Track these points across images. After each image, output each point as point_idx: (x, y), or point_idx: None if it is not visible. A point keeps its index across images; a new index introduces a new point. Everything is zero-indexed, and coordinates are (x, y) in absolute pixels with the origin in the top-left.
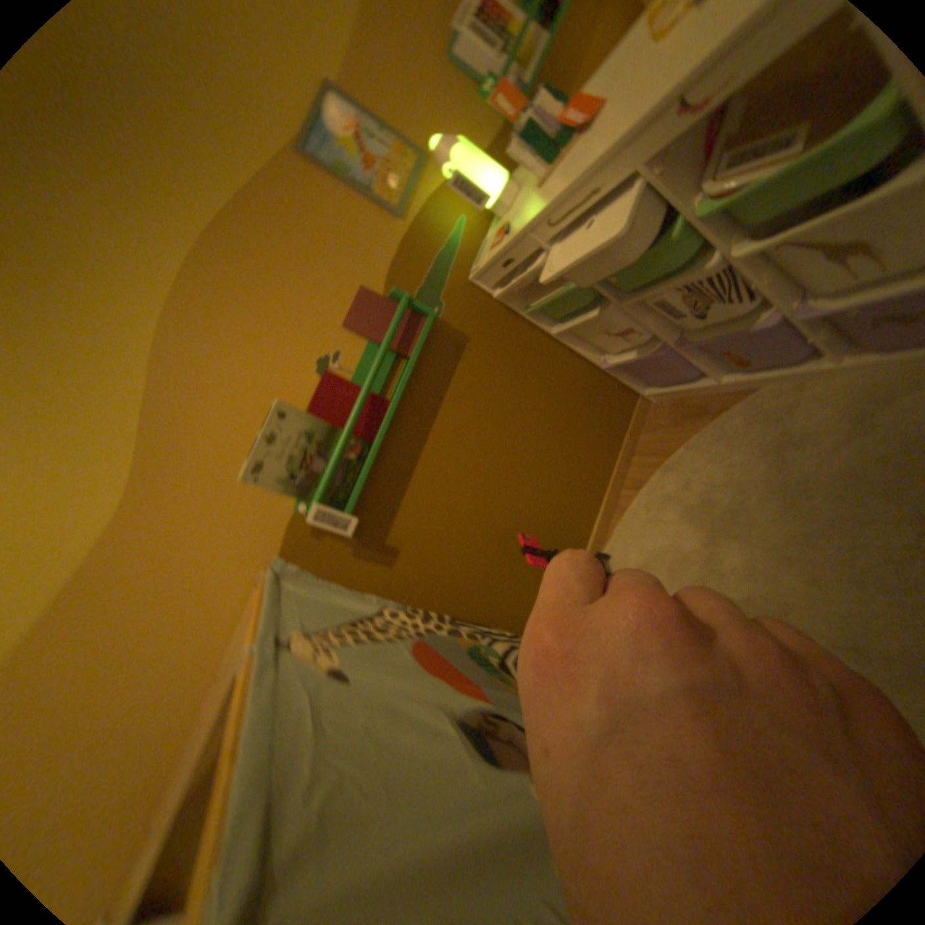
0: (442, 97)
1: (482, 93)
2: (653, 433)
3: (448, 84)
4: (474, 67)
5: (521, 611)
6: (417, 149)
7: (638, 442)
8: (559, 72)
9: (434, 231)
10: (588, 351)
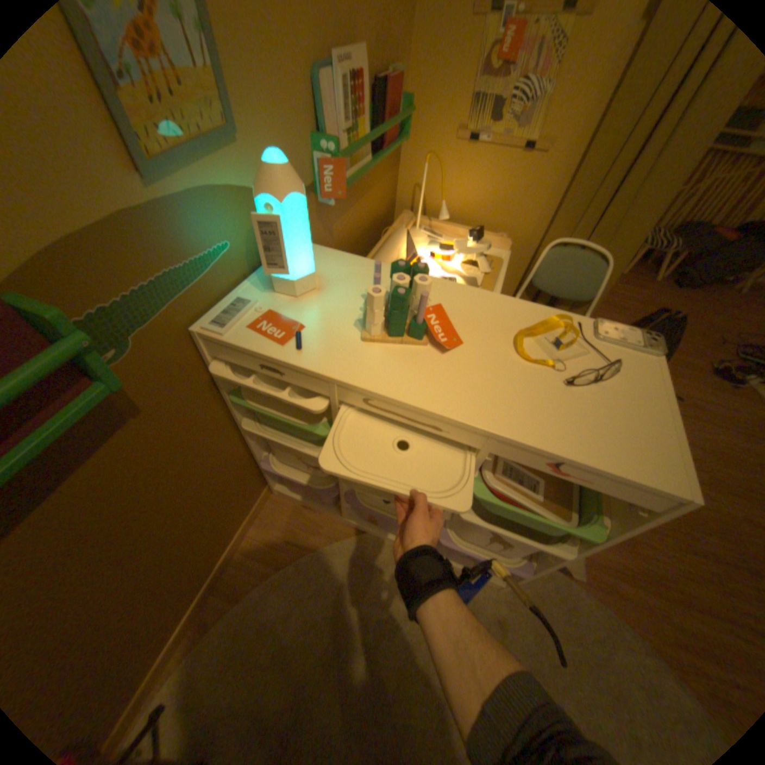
0: (284, 93)
1: (315, 139)
2: (265, 530)
3: (296, 90)
4: (324, 110)
5: None
6: (228, 113)
7: (247, 535)
8: (354, 185)
9: (181, 234)
10: (257, 446)
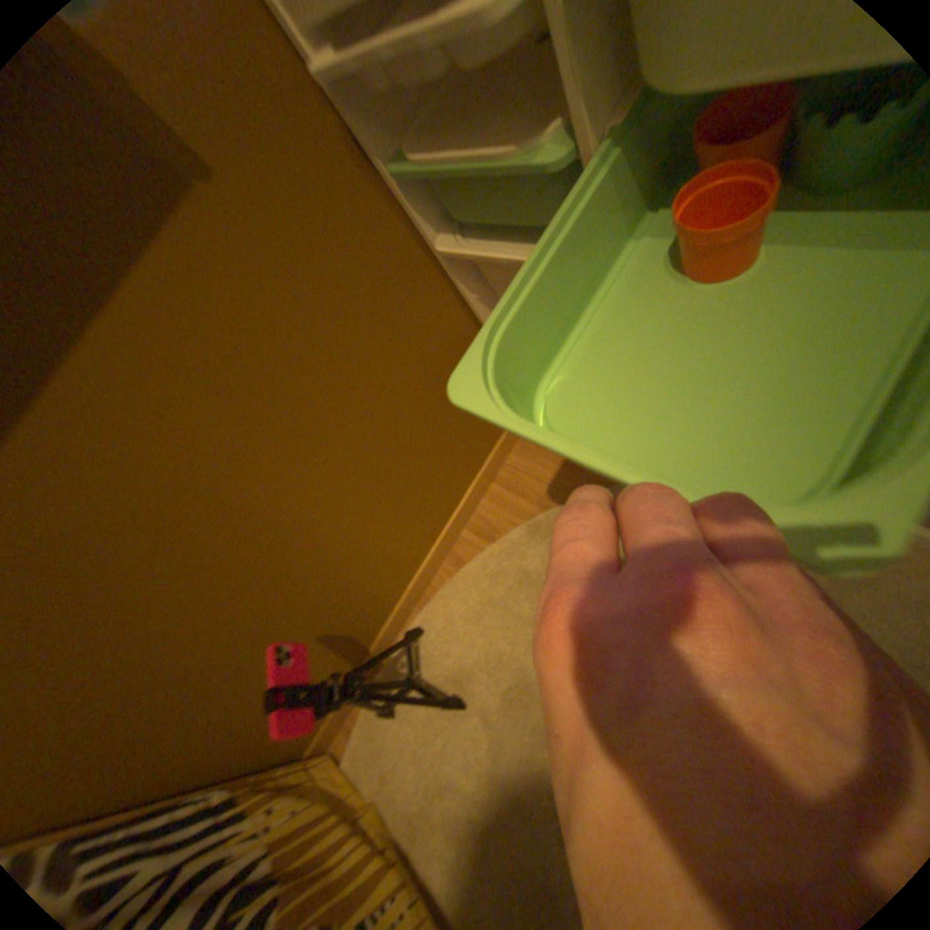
0: None
1: None
2: (528, 458)
3: None
4: None
5: (261, 731)
6: None
7: (504, 463)
8: None
9: None
10: (484, 310)
